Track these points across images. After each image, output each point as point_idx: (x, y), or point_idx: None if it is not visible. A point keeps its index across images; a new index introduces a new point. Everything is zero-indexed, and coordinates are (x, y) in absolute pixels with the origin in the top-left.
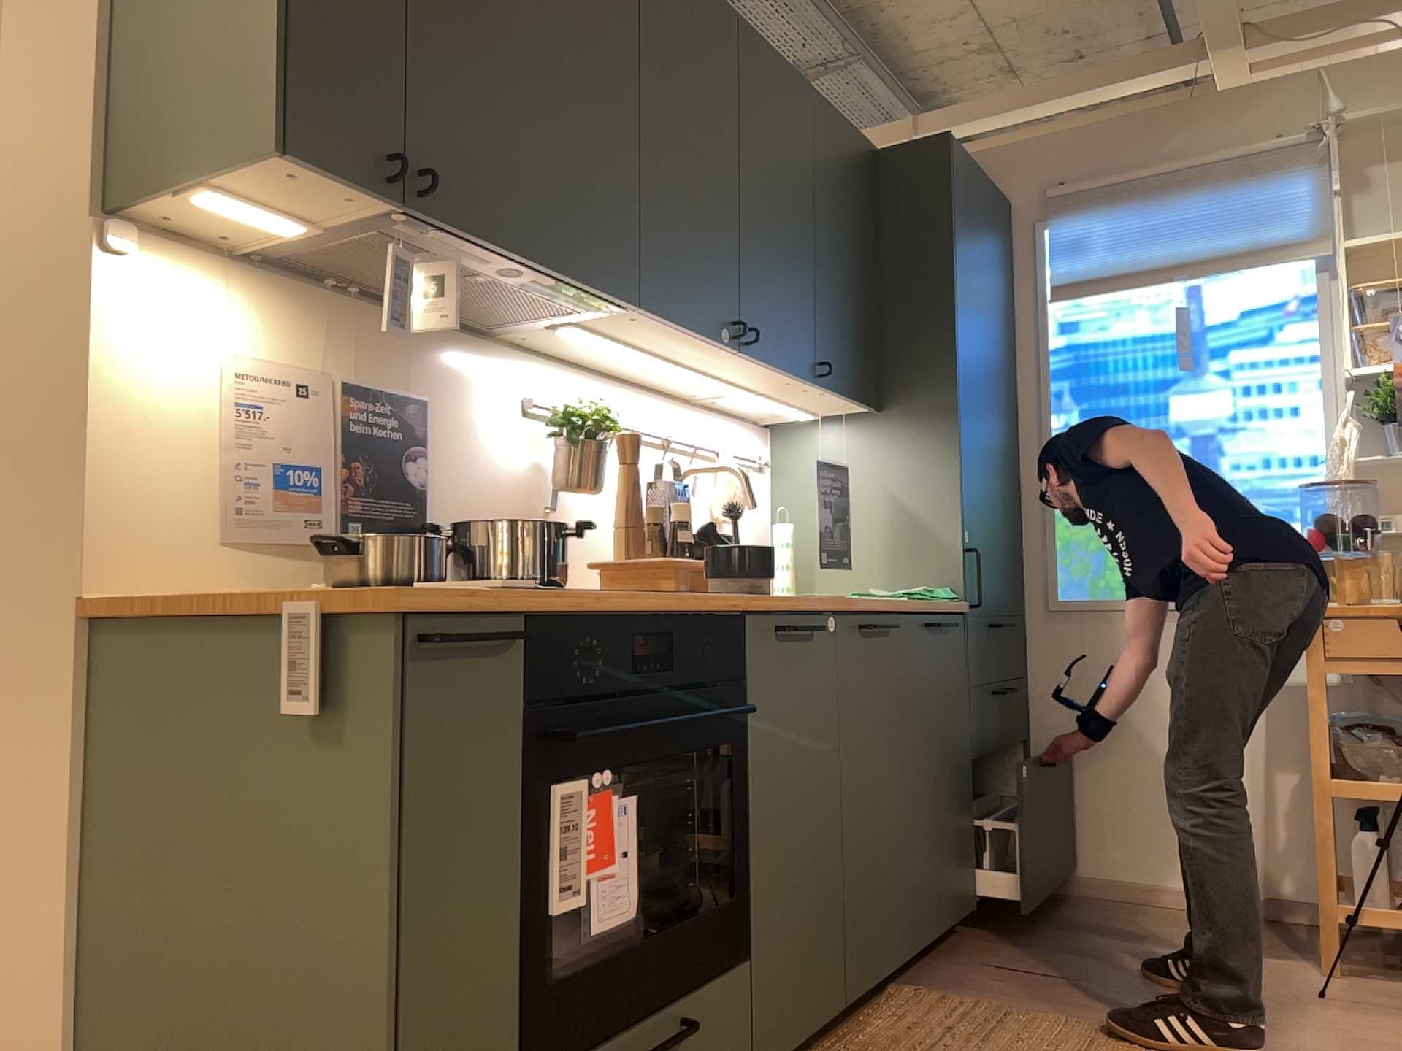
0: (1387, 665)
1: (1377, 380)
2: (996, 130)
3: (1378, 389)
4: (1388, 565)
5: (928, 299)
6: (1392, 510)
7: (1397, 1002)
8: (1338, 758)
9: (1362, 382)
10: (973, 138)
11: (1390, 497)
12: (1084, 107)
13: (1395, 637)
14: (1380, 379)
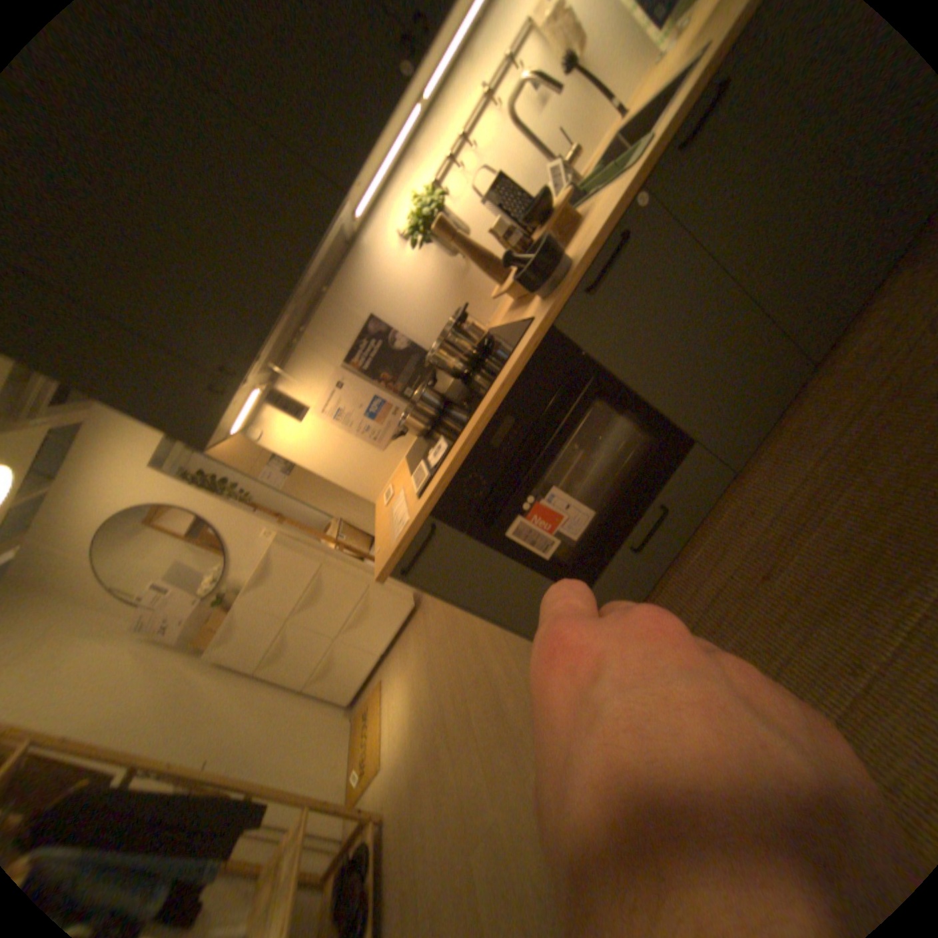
0: None
1: None
2: None
3: None
4: None
5: None
6: None
7: None
8: None
9: None
10: None
11: None
12: None
13: None
14: None
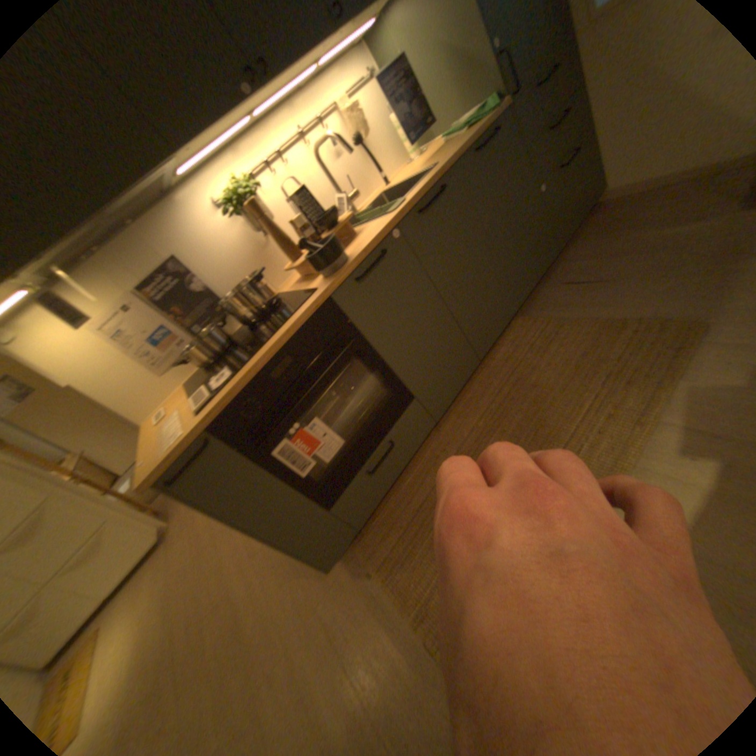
0: None
1: None
2: None
3: None
4: None
5: None
6: None
7: None
8: None
9: None
10: None
11: None
12: None
13: None
14: None
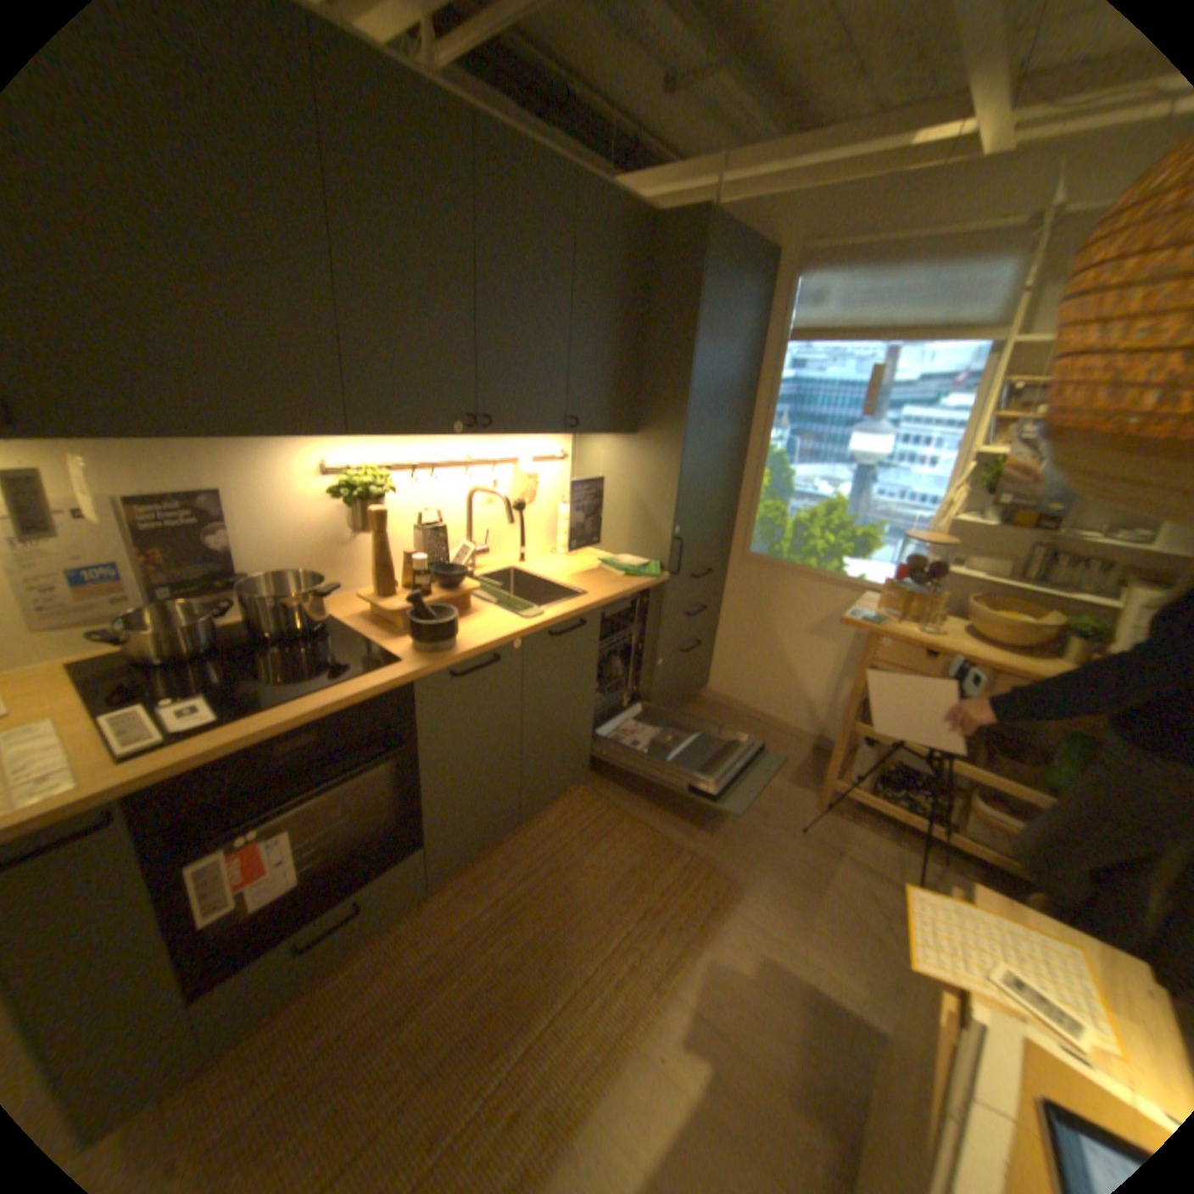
0: (909, 674)
1: (1002, 452)
2: (789, 170)
3: (1000, 459)
4: (943, 601)
5: (675, 355)
6: (974, 548)
7: (842, 845)
8: (867, 705)
9: (991, 451)
10: (770, 175)
11: (976, 539)
12: (862, 155)
13: (920, 661)
14: (1004, 453)
